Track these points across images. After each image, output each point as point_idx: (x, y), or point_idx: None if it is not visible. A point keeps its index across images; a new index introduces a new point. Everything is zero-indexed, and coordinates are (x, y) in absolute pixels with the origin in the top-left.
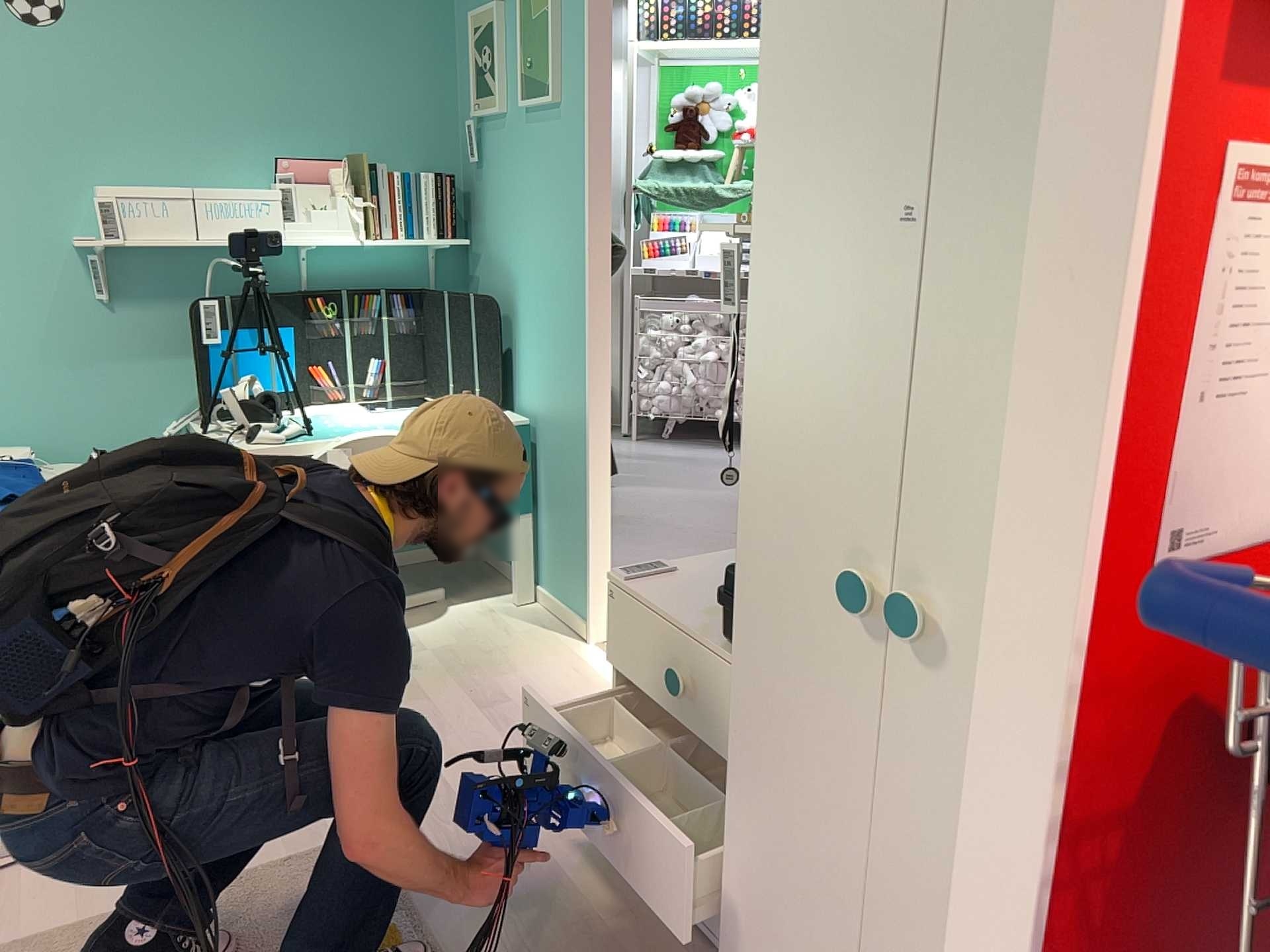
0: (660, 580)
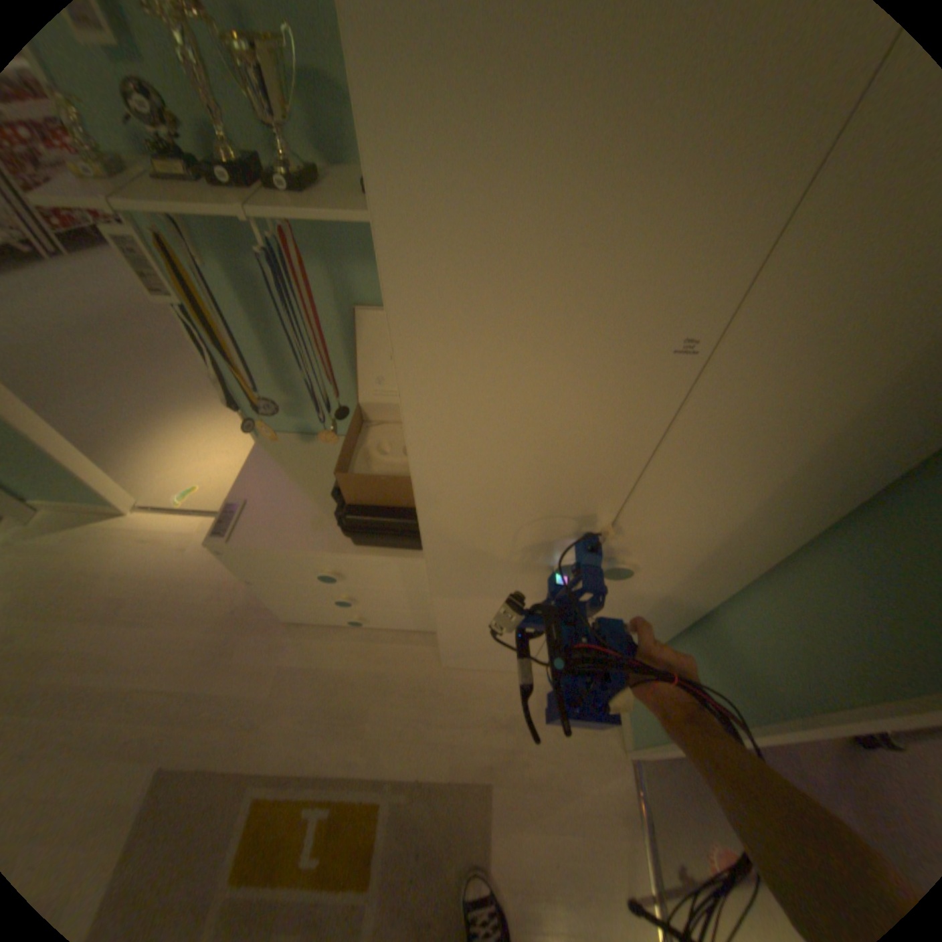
0: (249, 522)
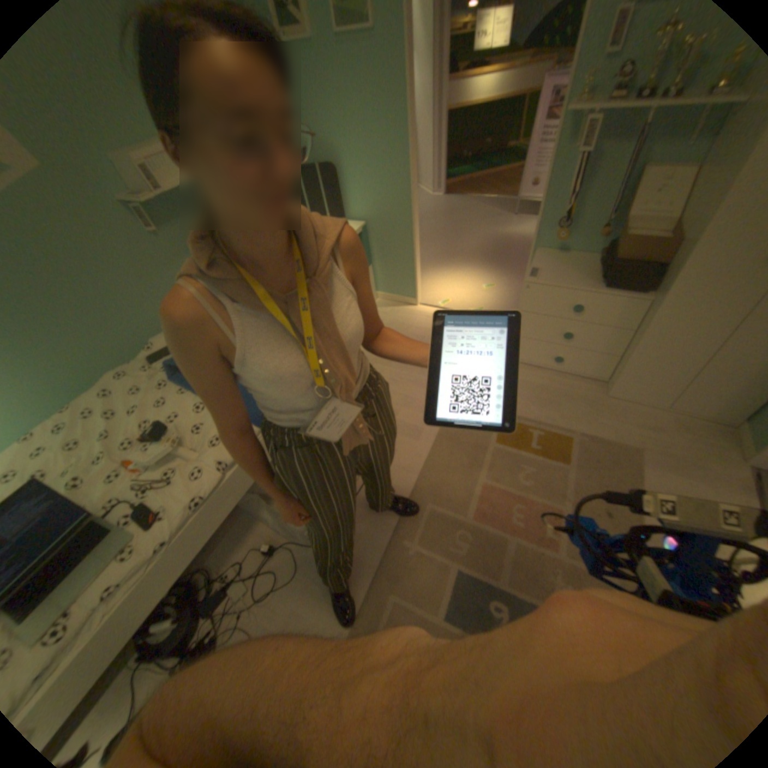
0: (545, 275)
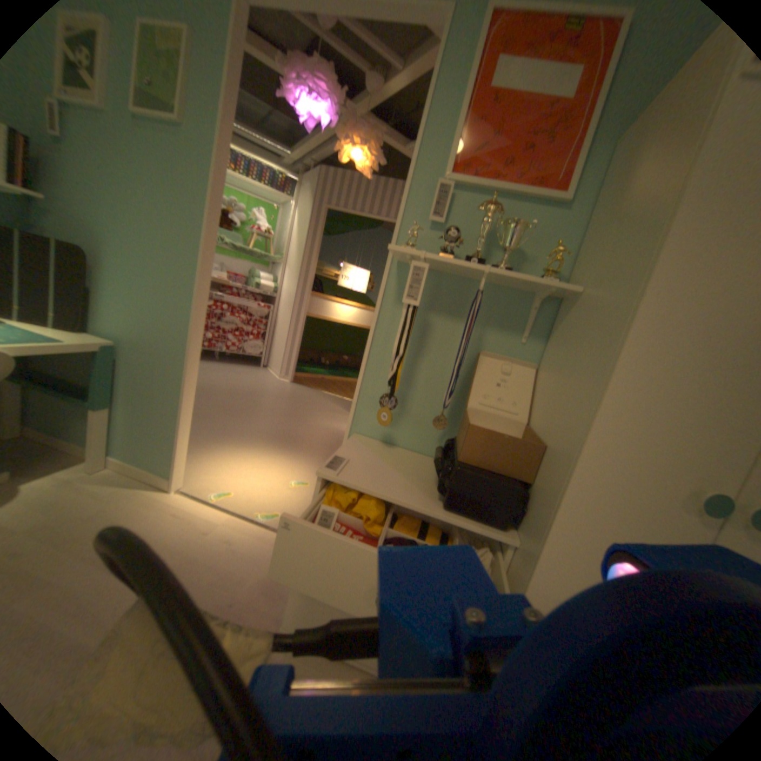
0: (353, 473)
